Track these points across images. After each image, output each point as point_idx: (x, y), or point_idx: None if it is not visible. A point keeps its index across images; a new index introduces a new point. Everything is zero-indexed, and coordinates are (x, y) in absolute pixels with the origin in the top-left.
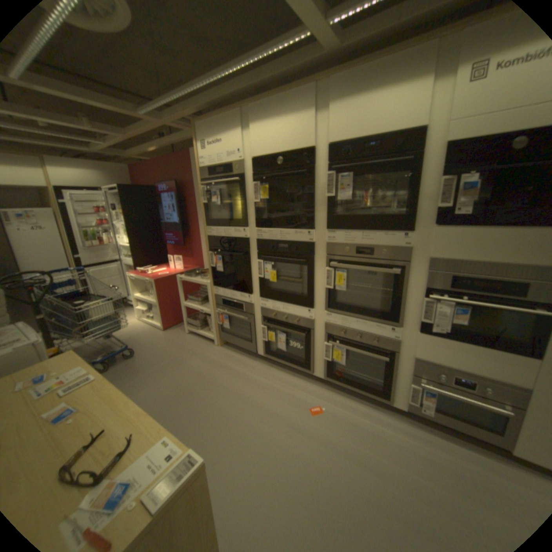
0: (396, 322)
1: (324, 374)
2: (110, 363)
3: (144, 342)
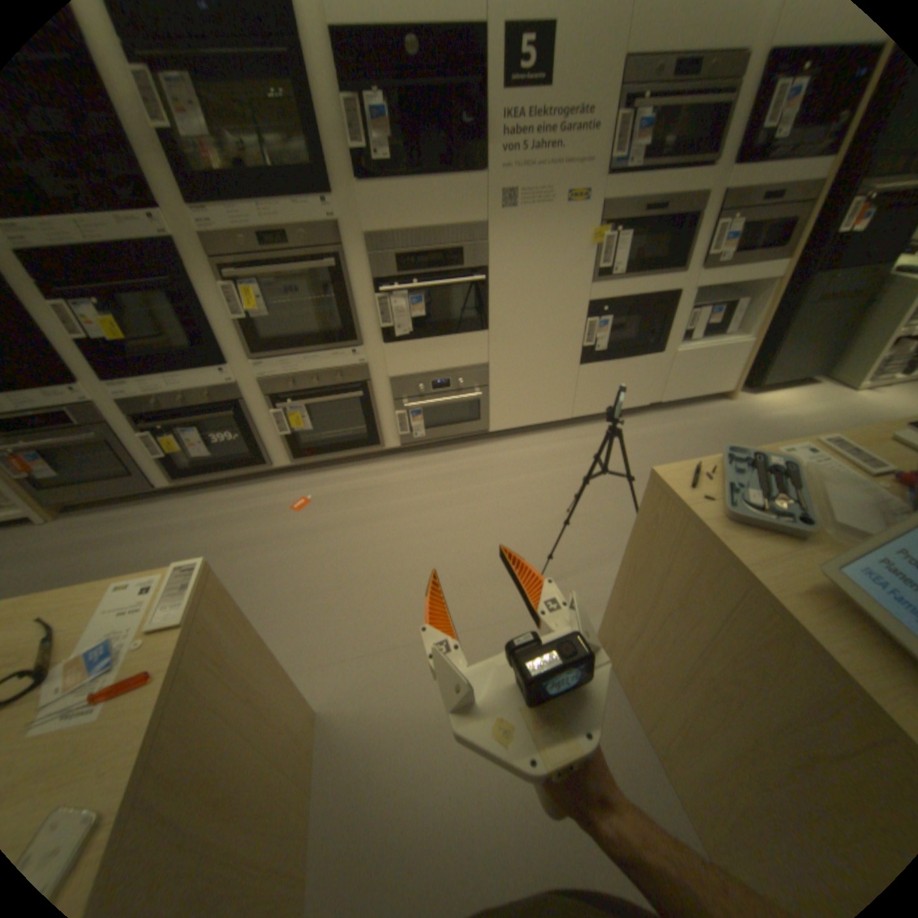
0: (352, 342)
1: (286, 458)
2: None
3: None
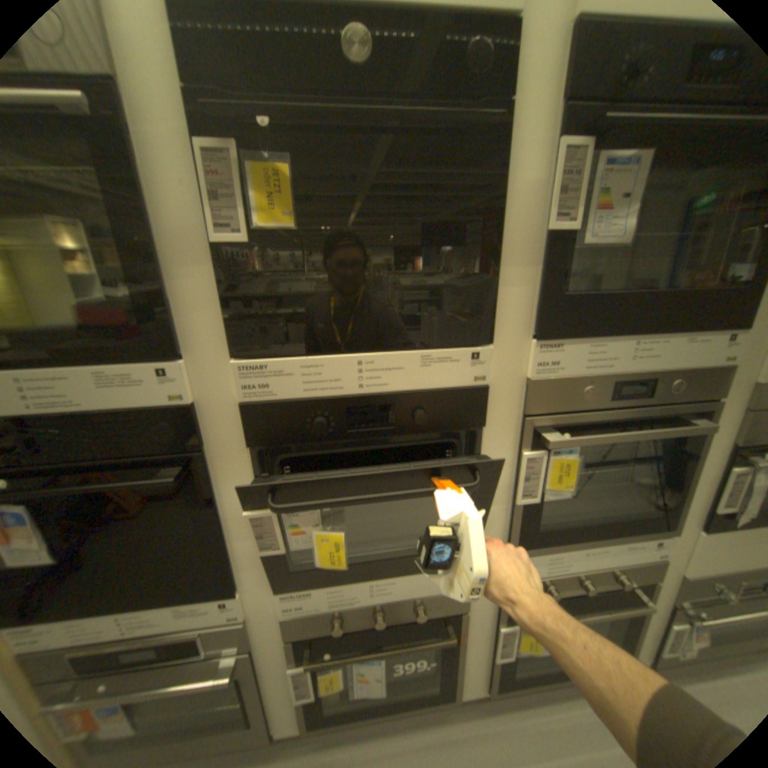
0: (669, 529)
1: (486, 687)
2: None
3: None
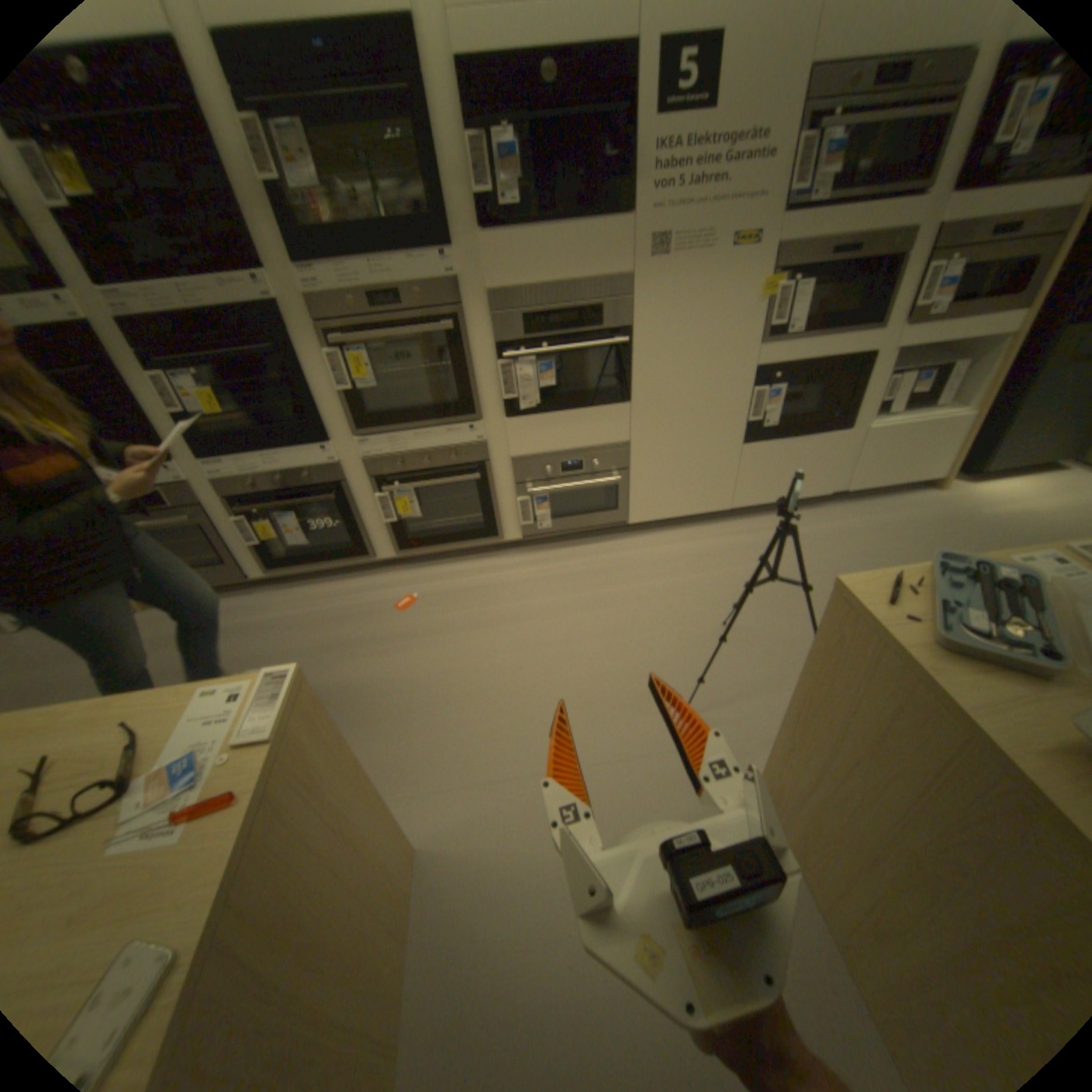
0: (470, 416)
1: (392, 549)
2: None
3: None
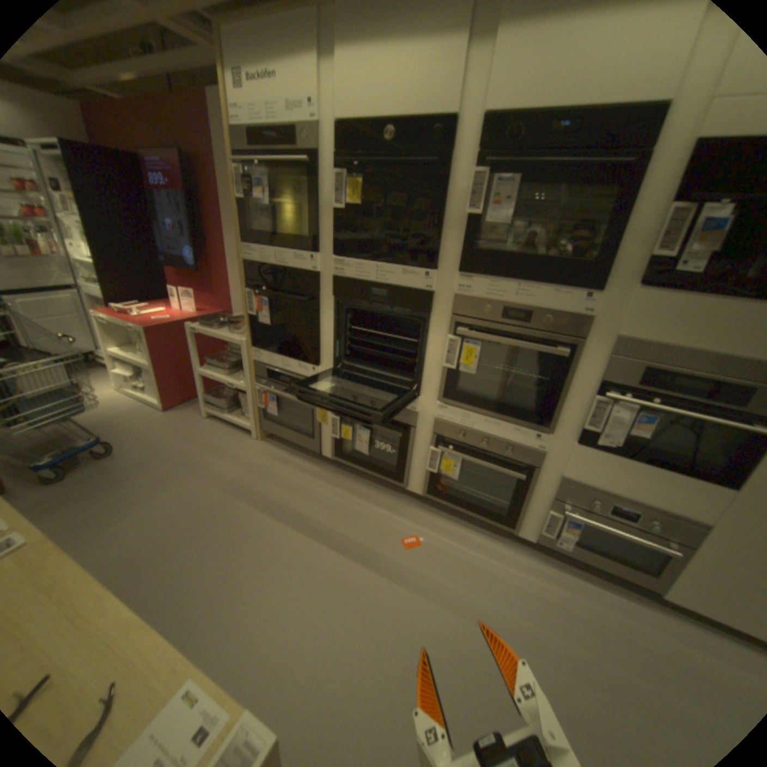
0: (545, 427)
1: (423, 489)
2: (68, 465)
3: (129, 430)
